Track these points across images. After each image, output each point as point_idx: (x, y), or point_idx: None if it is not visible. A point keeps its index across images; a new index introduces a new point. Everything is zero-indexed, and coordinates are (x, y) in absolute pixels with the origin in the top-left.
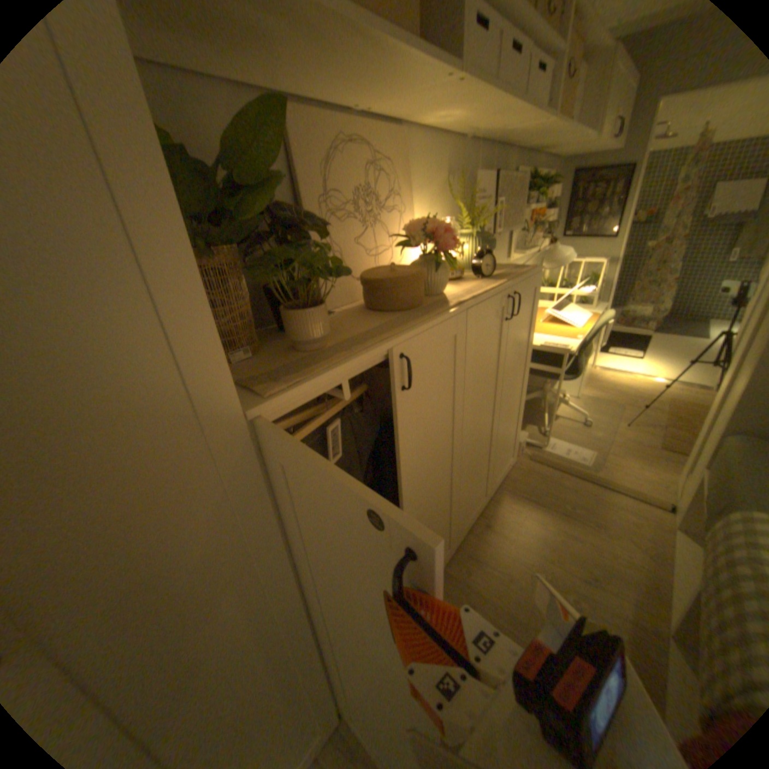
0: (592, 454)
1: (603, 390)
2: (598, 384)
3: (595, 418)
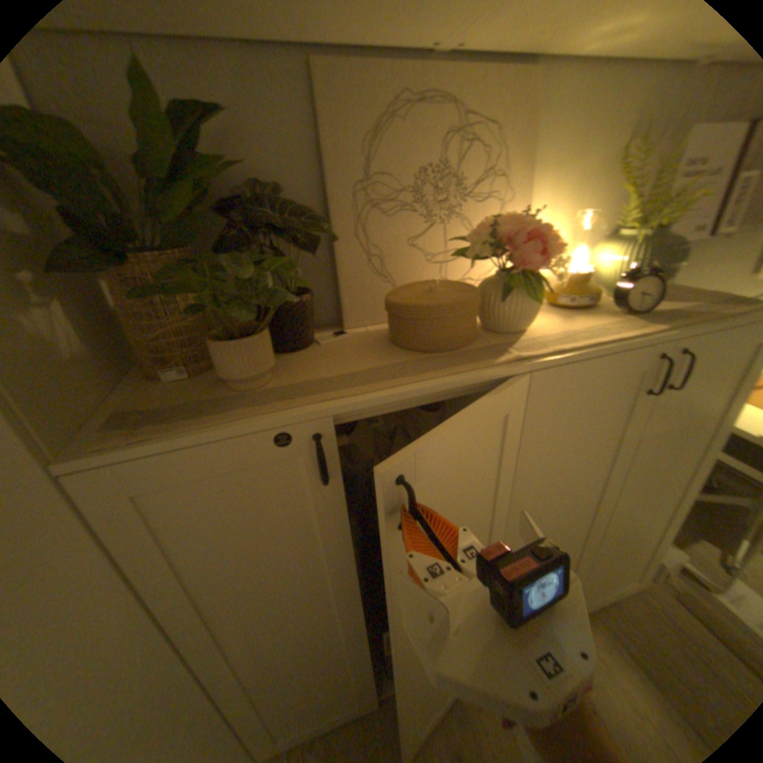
0: None
1: None
2: None
3: None
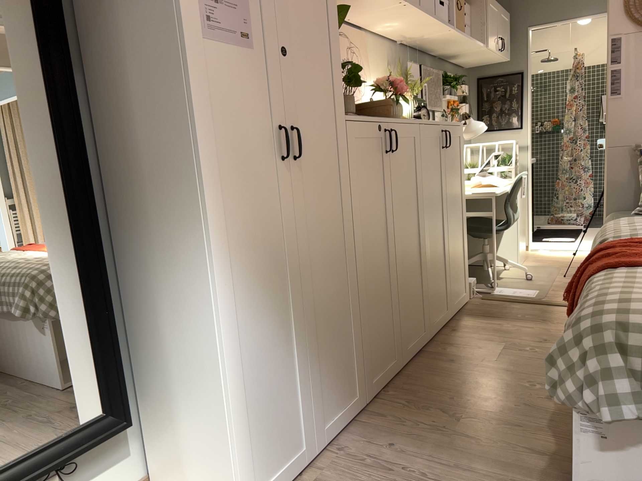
0: (533, 290)
1: (538, 259)
2: (533, 257)
3: (533, 274)
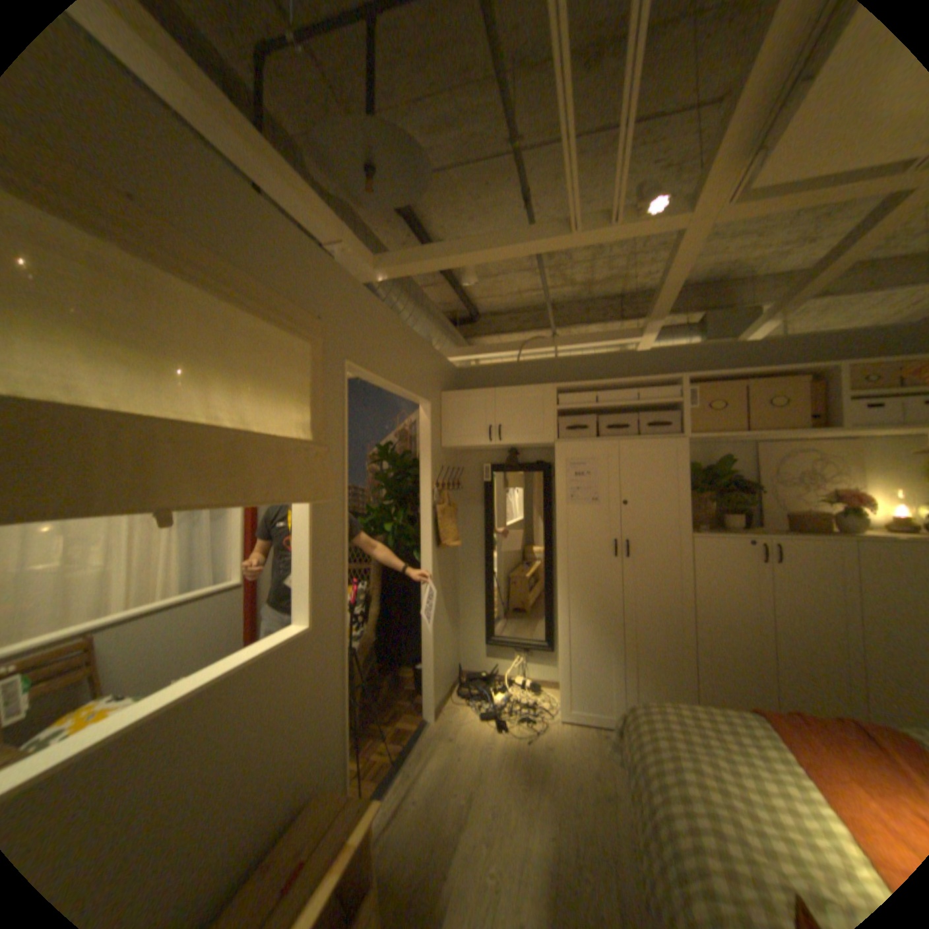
0: None
1: None
2: None
3: None
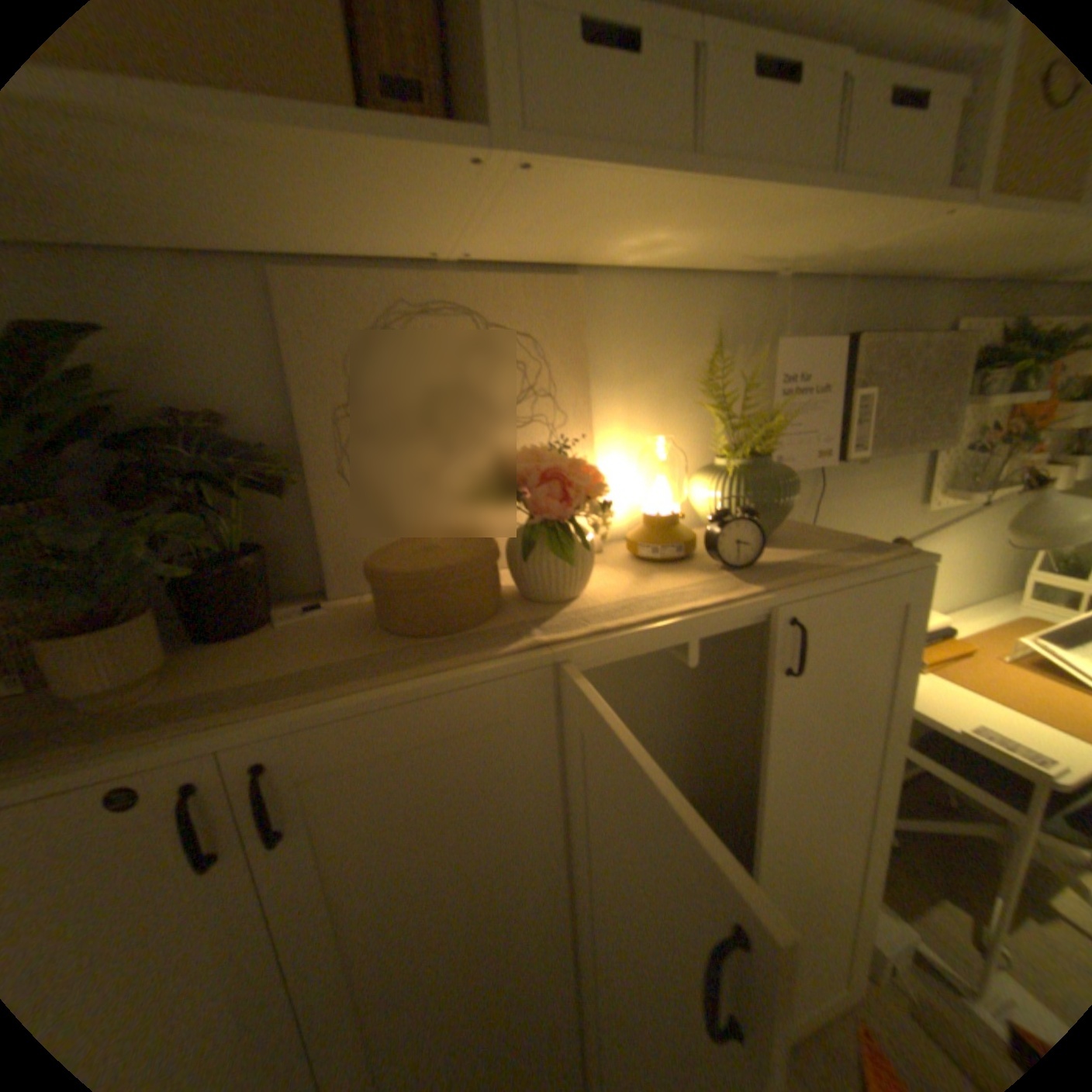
0: None
1: None
2: None
3: None
